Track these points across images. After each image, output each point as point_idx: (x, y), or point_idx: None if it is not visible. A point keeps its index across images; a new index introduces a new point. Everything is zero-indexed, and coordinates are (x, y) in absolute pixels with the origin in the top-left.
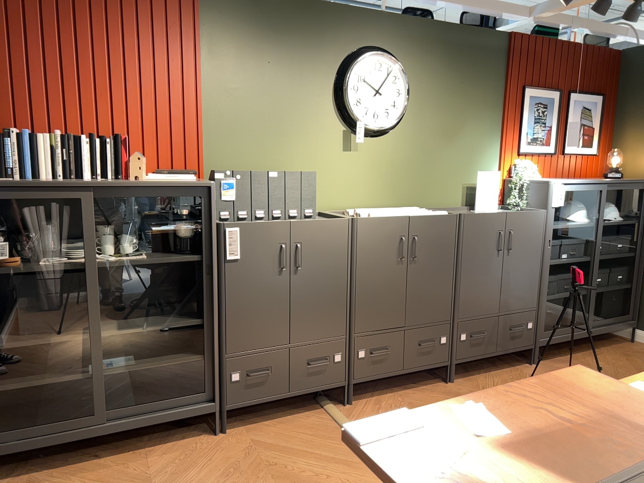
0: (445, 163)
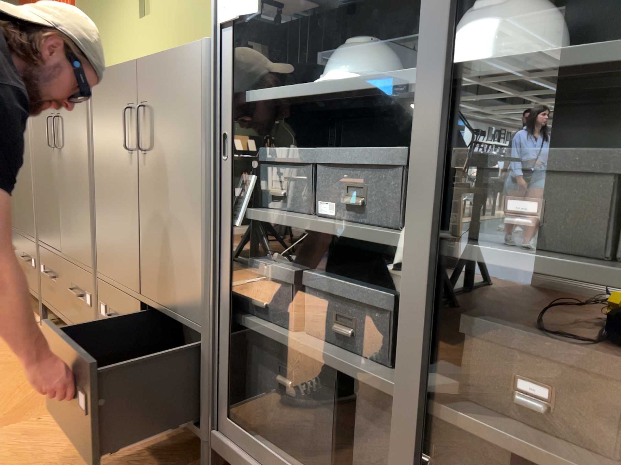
0: None
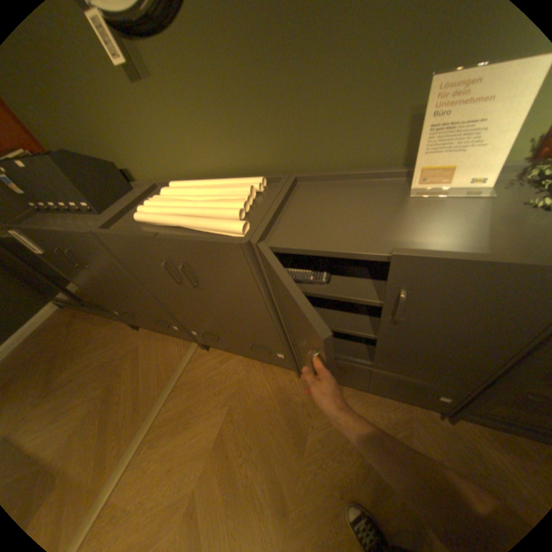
0: (351, 52)
